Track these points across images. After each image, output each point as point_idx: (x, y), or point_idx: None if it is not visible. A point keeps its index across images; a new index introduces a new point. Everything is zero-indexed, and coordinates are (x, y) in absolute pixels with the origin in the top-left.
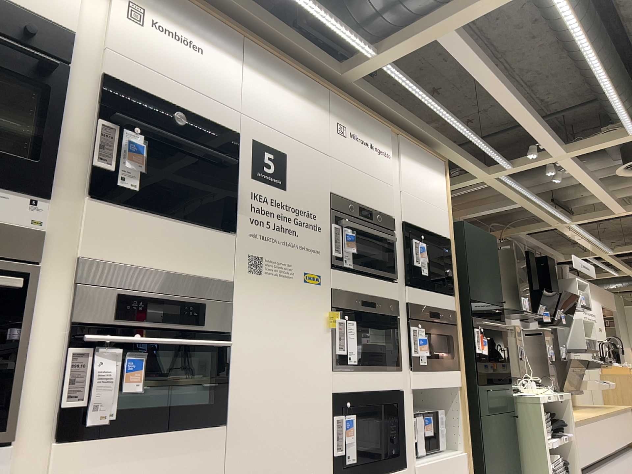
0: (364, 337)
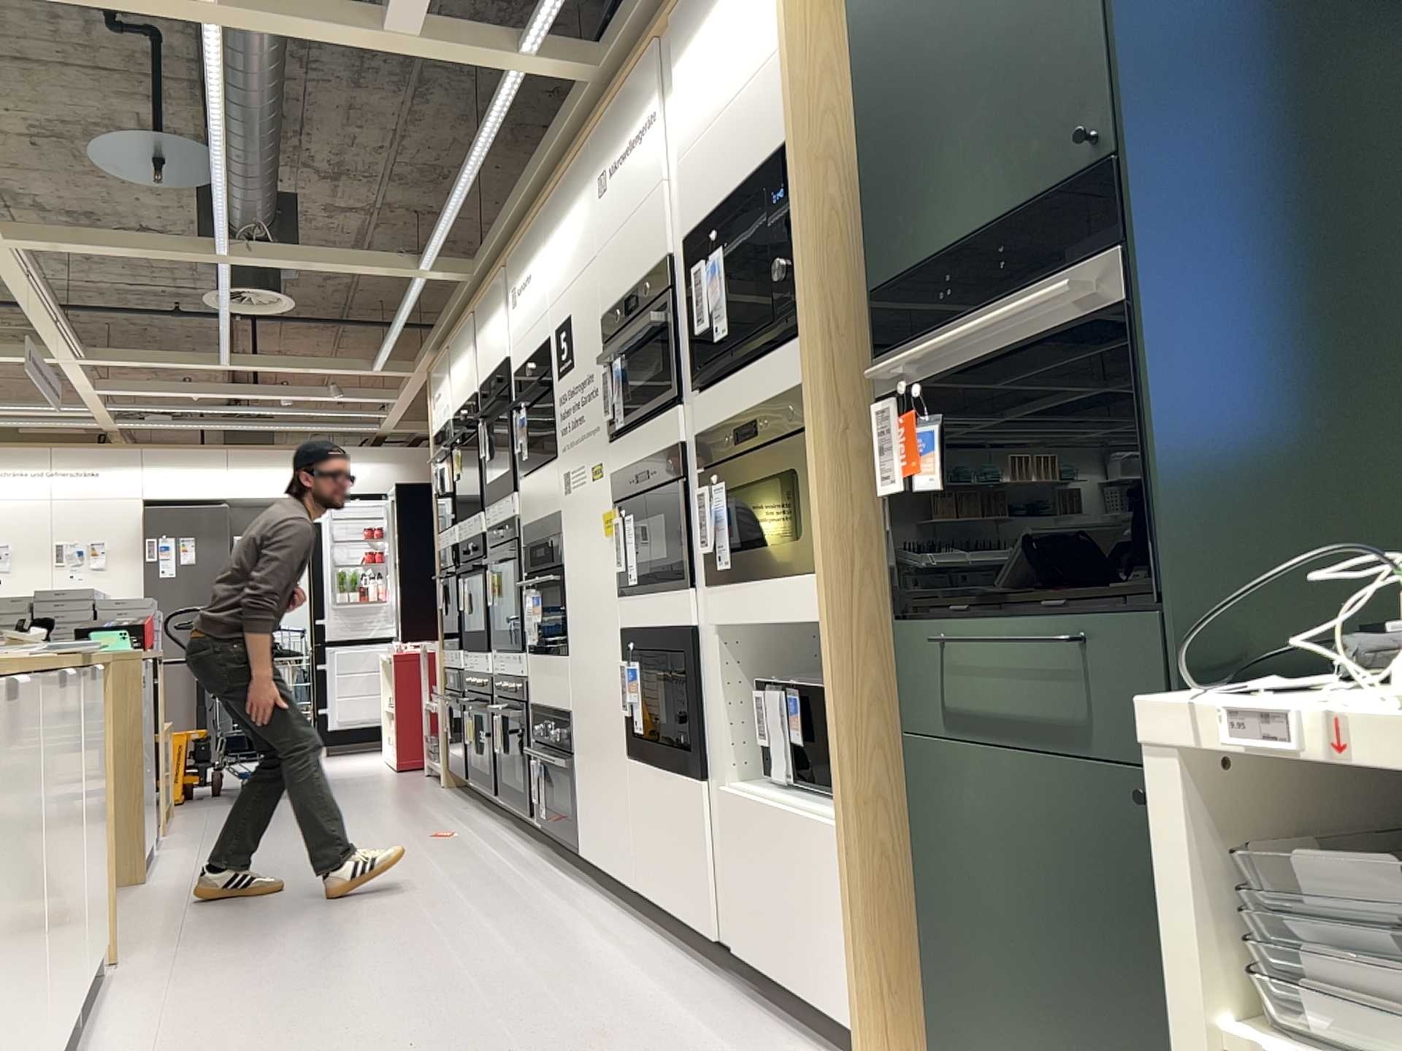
0: (647, 536)
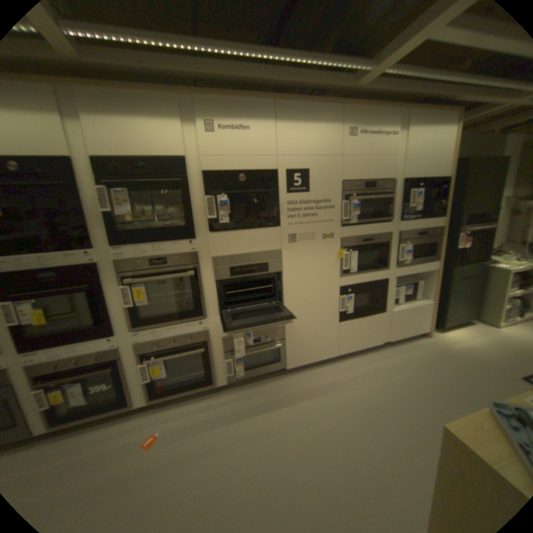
0: (363, 257)
